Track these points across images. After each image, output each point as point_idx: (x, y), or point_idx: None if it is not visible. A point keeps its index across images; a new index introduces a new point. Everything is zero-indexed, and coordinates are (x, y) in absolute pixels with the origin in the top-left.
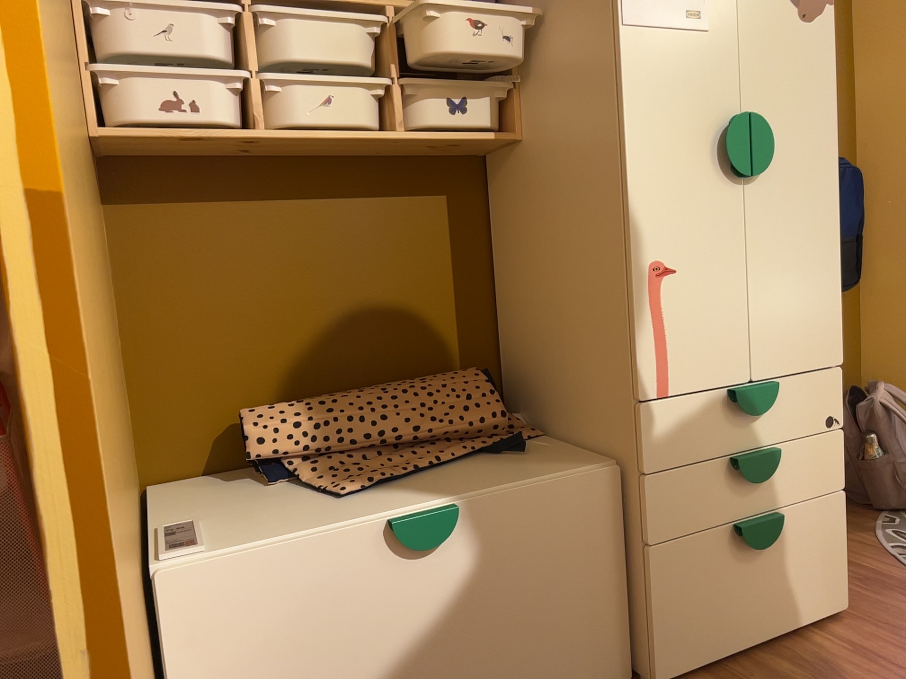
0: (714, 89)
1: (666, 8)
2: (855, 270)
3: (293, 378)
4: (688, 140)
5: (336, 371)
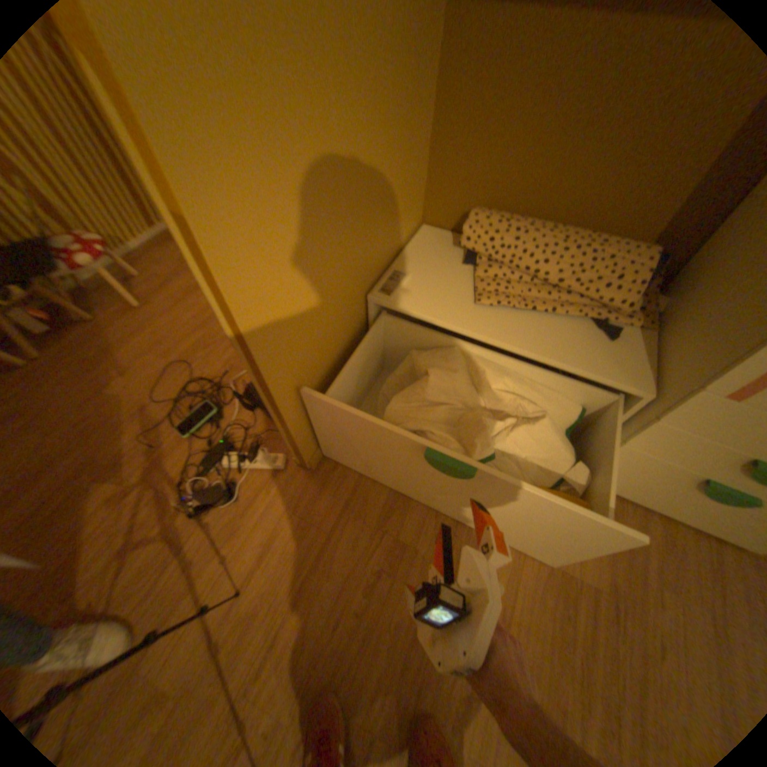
0: None
1: None
2: None
3: (522, 194)
4: None
5: (553, 201)
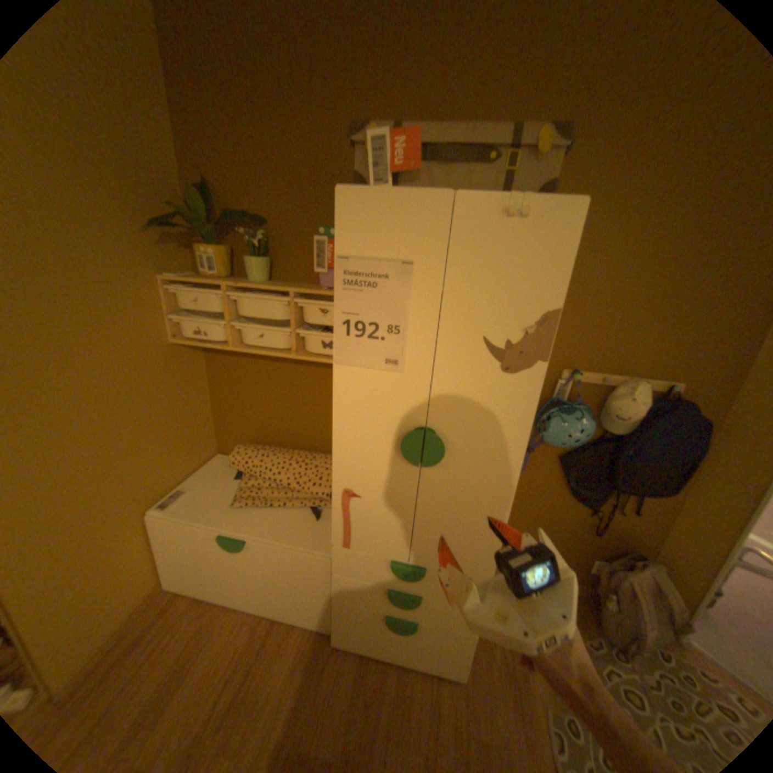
0: (403, 409)
1: (369, 357)
2: (675, 490)
3: (271, 434)
4: (378, 434)
5: (289, 437)
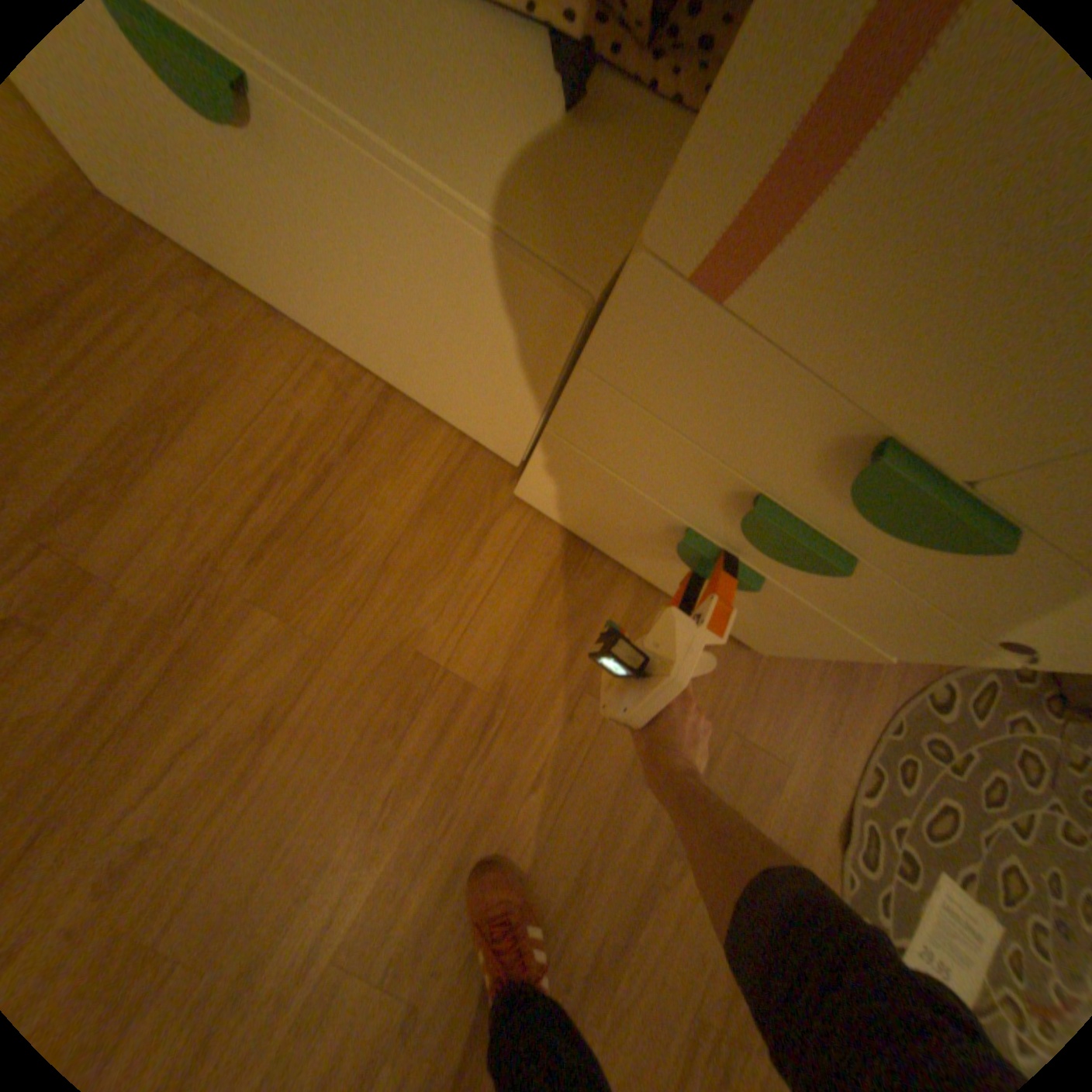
0: None
1: None
2: None
3: None
4: None
5: None
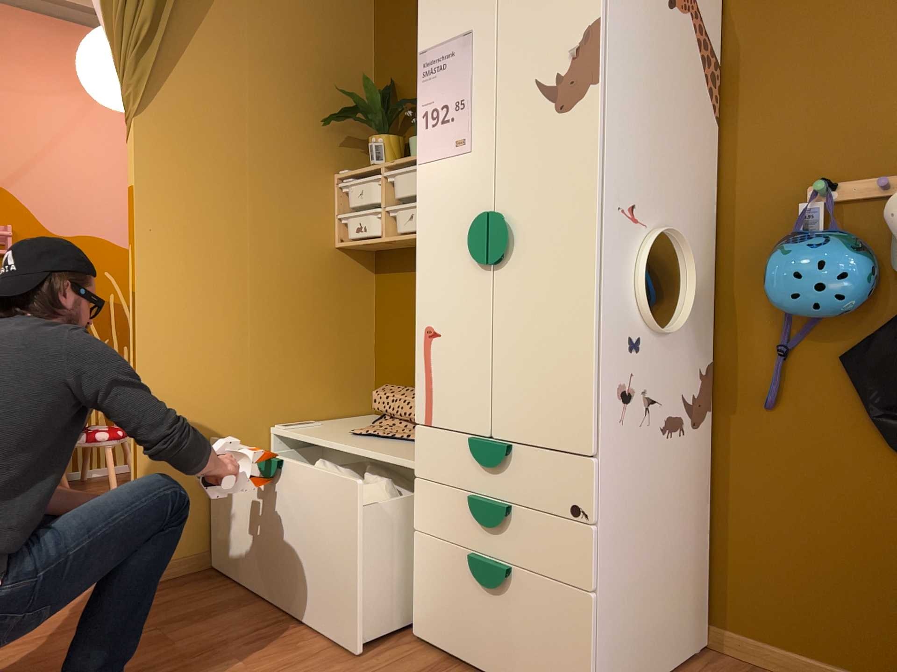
0: (473, 195)
1: (443, 144)
2: None
3: None
4: (453, 236)
5: None
